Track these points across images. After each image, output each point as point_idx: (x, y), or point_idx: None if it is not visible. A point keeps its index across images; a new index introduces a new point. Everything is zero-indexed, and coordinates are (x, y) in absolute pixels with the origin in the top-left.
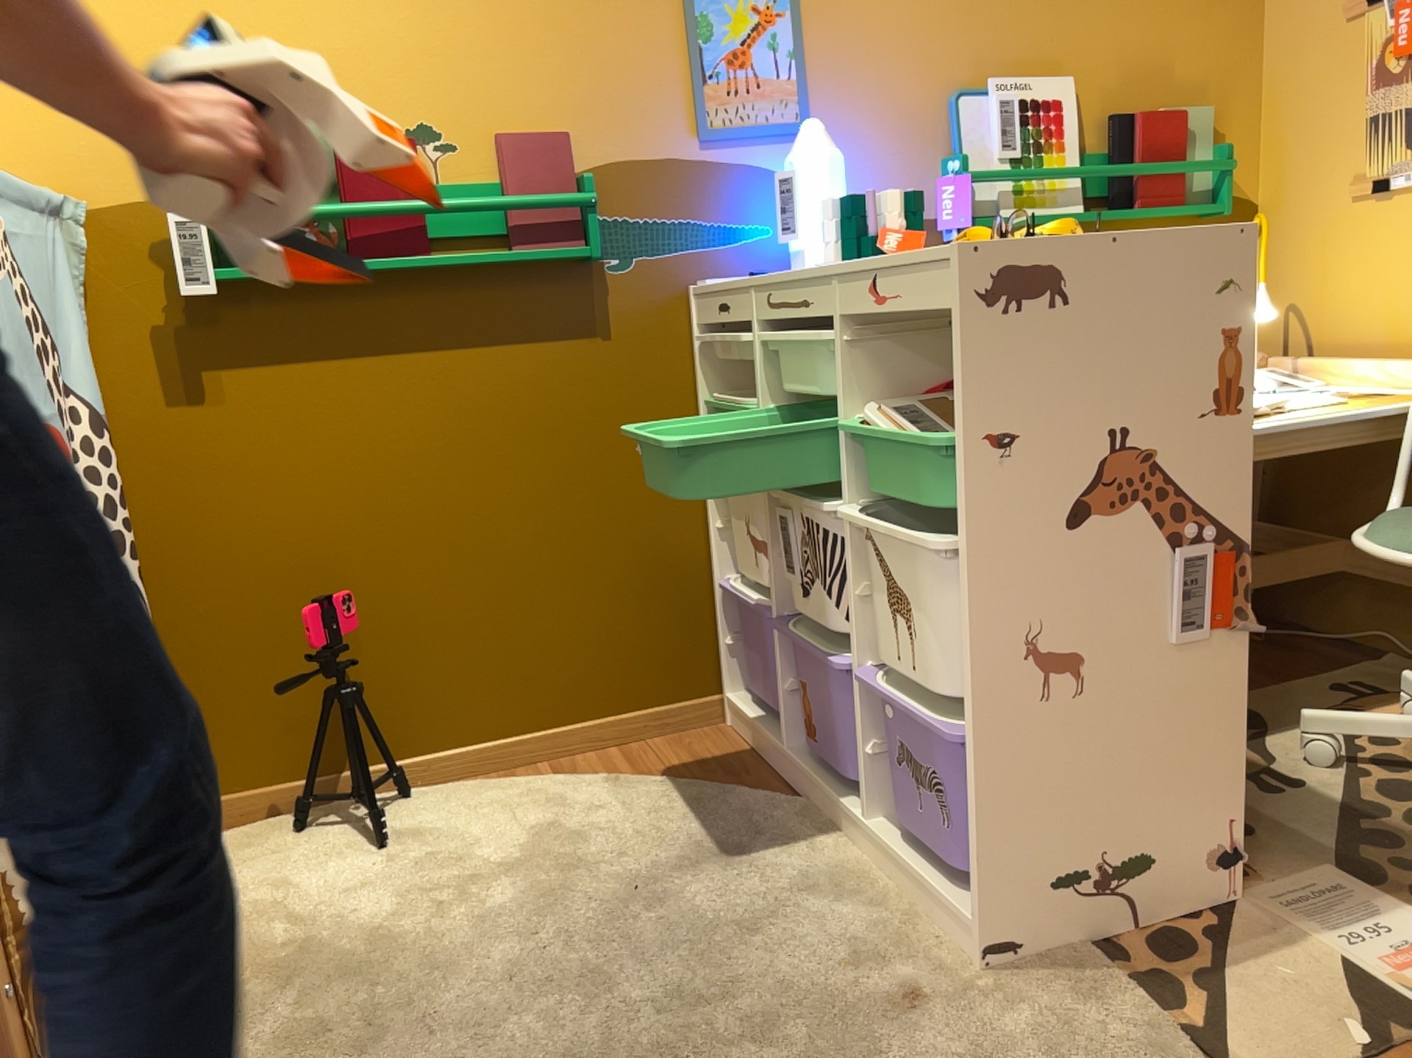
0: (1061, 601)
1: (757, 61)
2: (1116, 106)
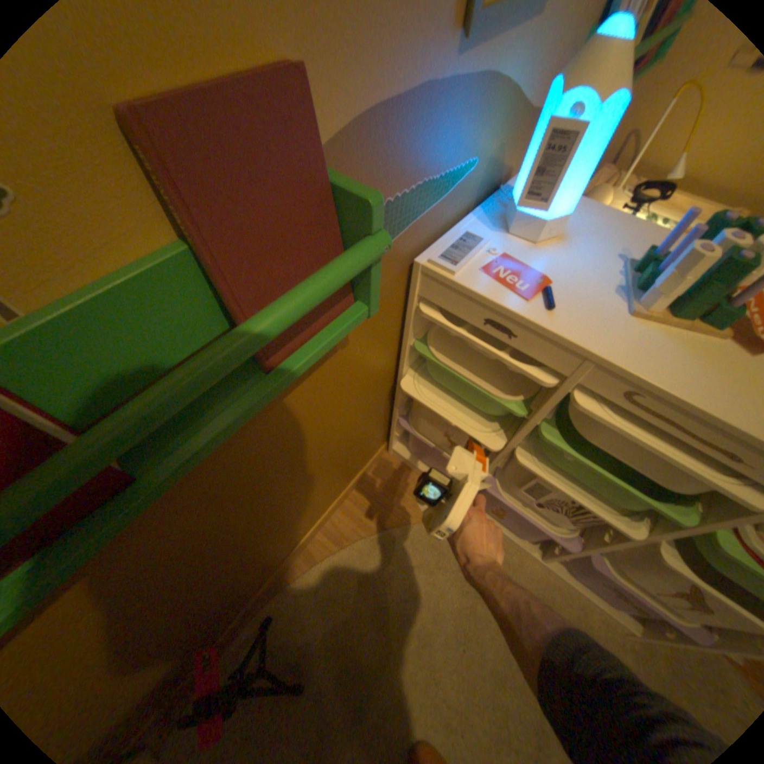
0: None
1: None
2: None
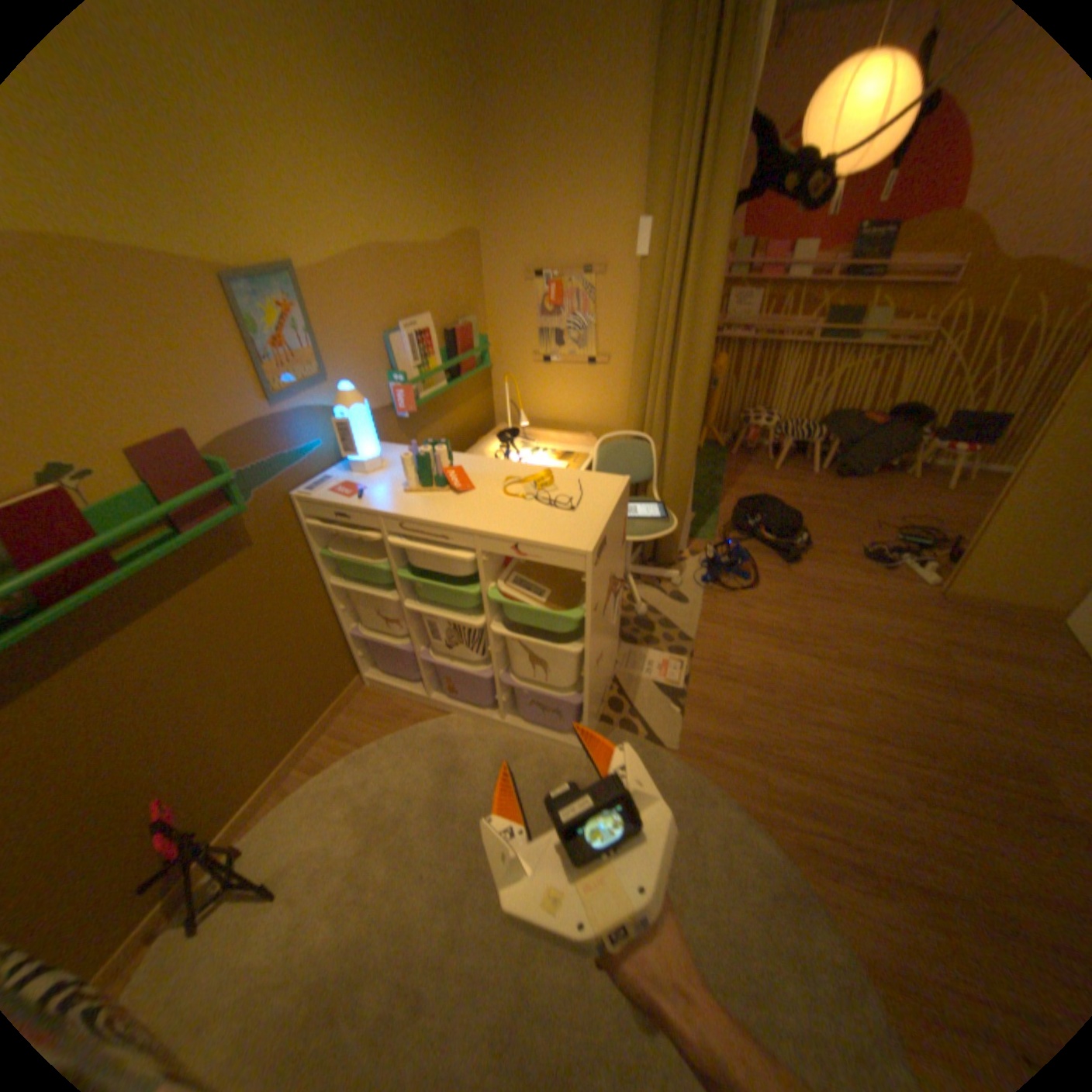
0: (601, 639)
1: (287, 339)
2: (443, 321)
